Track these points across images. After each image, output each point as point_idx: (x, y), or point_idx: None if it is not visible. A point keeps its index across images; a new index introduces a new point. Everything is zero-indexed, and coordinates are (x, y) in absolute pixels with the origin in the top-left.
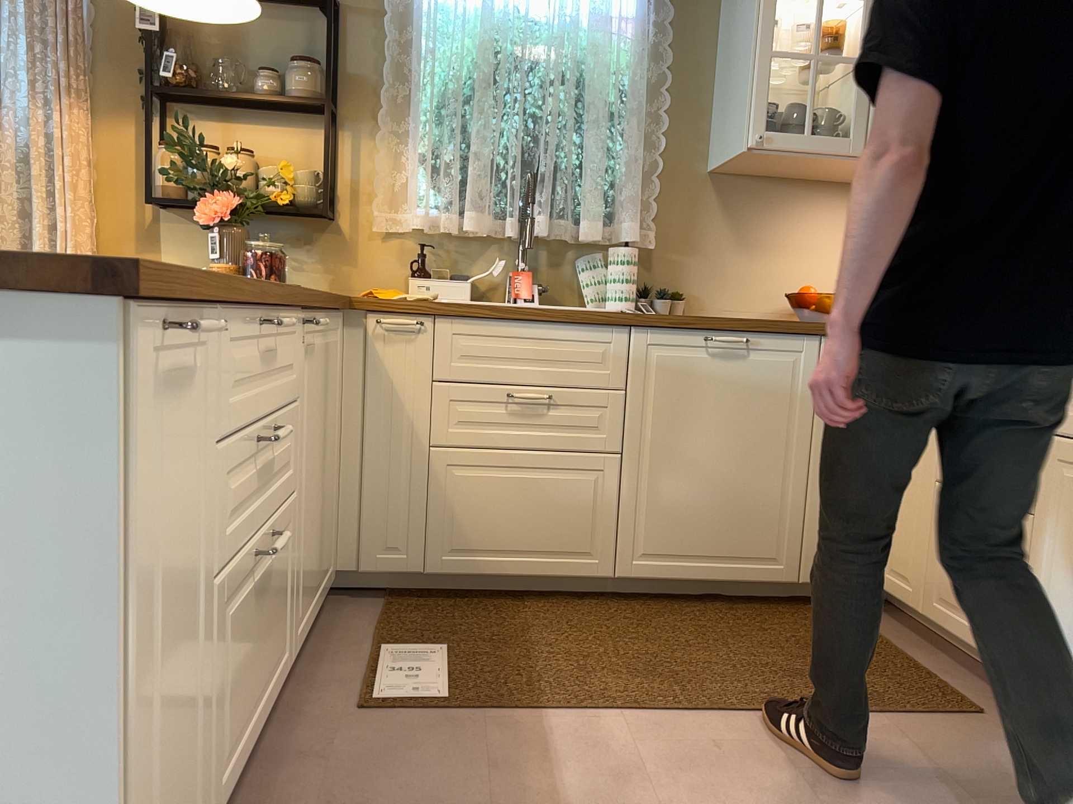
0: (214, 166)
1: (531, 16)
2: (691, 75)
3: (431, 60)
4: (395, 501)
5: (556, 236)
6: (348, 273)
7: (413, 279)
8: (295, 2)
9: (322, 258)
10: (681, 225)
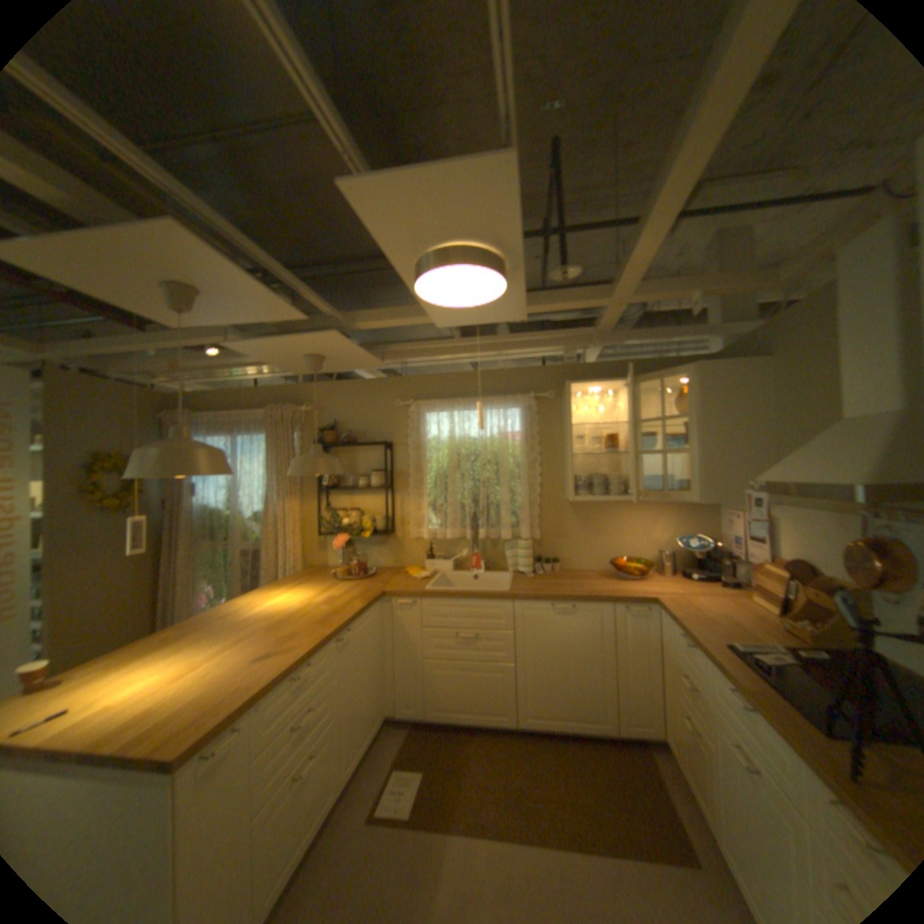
0: (340, 522)
1: (473, 437)
2: (552, 453)
3: (429, 463)
4: (410, 684)
5: (491, 537)
6: (401, 556)
7: (427, 561)
8: (374, 443)
9: (390, 549)
10: (555, 525)
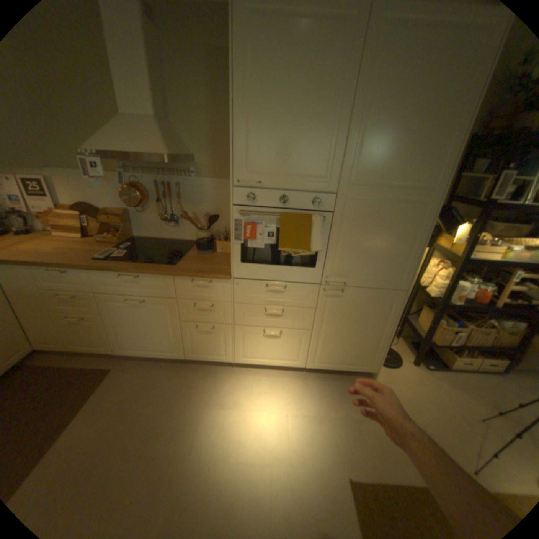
0: None
1: None
2: None
3: None
4: None
5: None
6: None
7: None
8: None
9: None
10: None
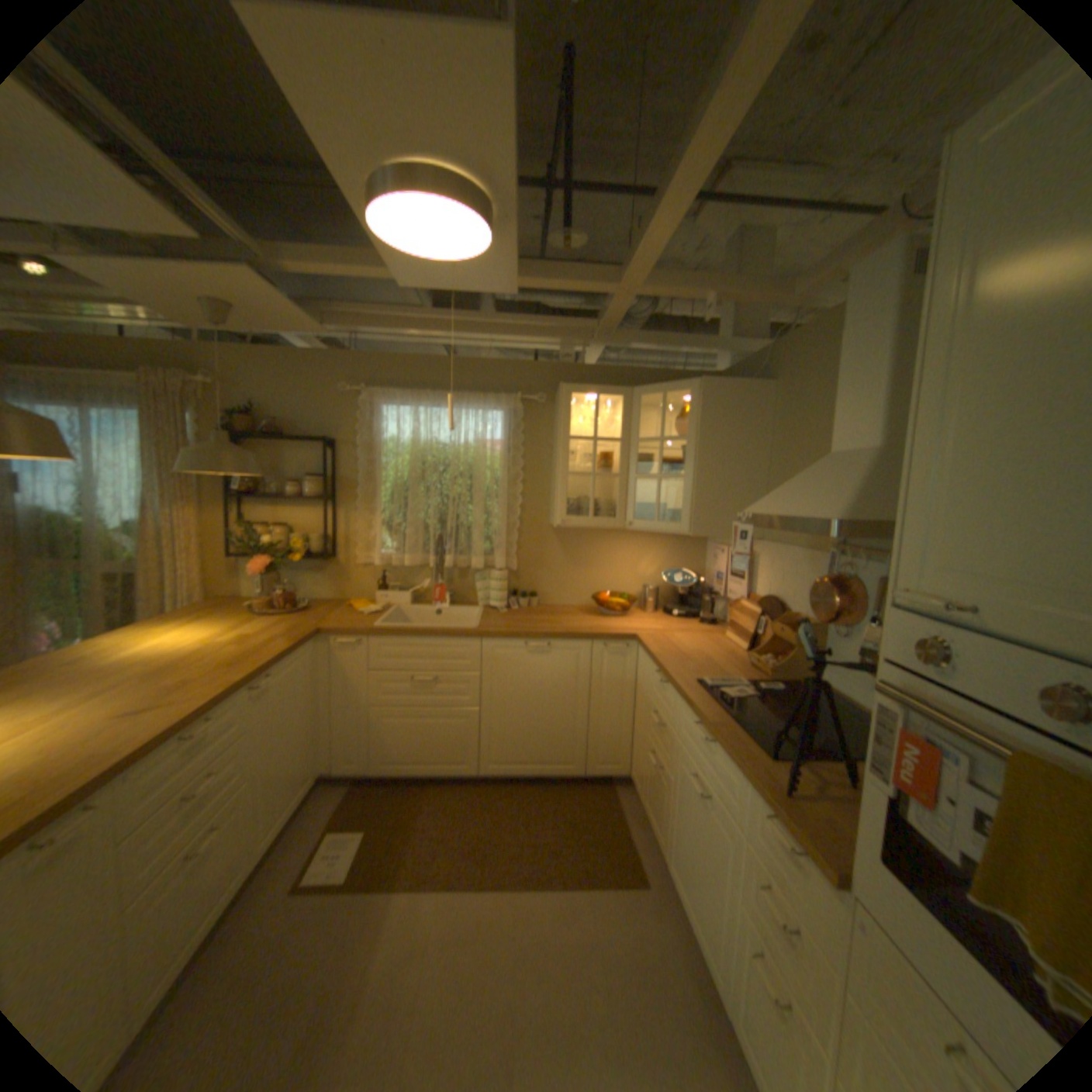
0: (258, 540)
1: (443, 442)
2: (538, 470)
3: (384, 471)
4: (352, 736)
5: (459, 565)
6: (345, 585)
7: (379, 592)
8: (309, 439)
9: (330, 577)
10: (535, 554)
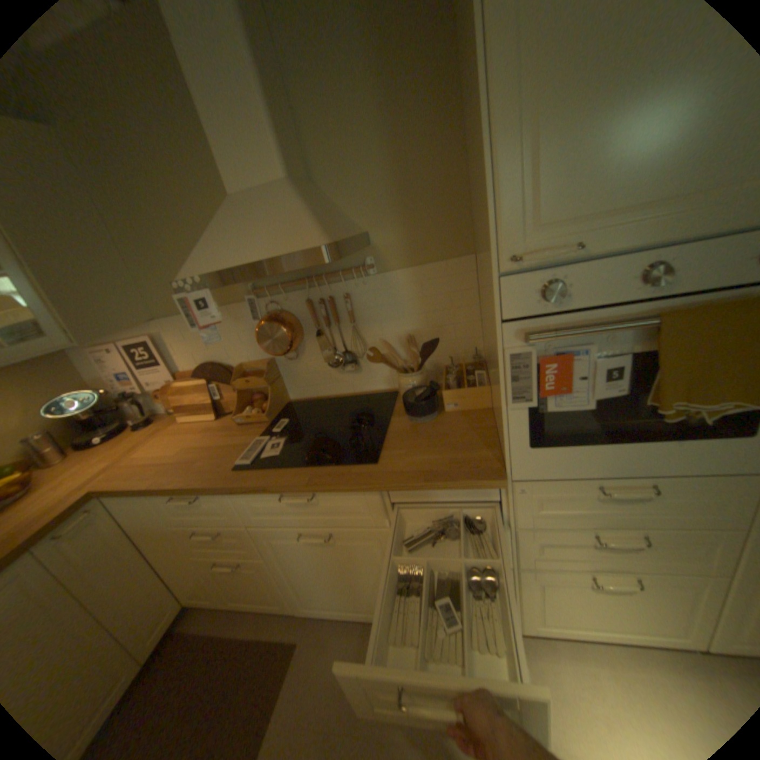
0: None
1: None
2: None
3: None
4: None
5: None
6: None
7: None
8: None
9: None
10: None
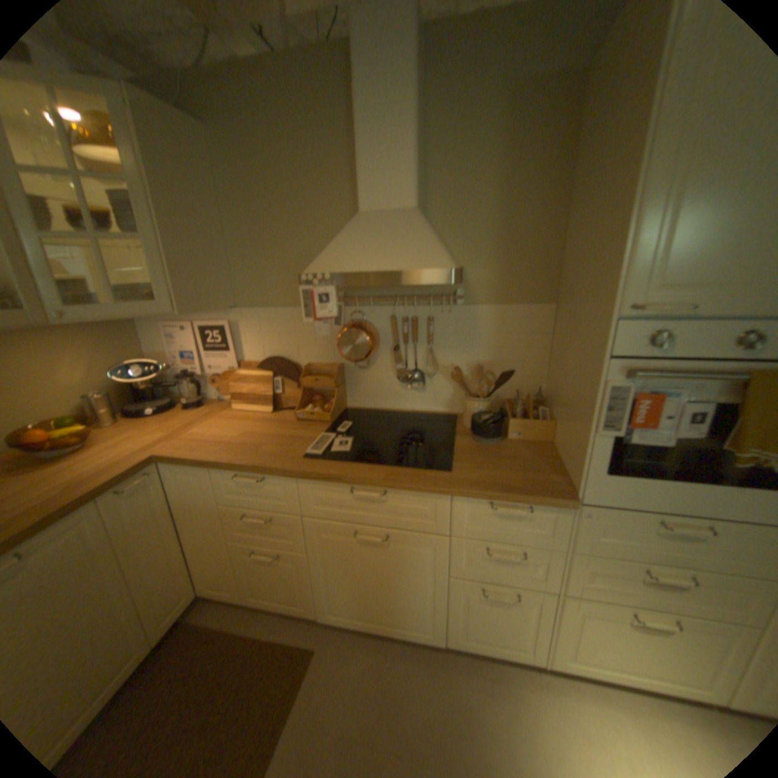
0: None
1: None
2: None
3: None
4: None
5: None
6: None
7: None
8: None
9: None
10: None
